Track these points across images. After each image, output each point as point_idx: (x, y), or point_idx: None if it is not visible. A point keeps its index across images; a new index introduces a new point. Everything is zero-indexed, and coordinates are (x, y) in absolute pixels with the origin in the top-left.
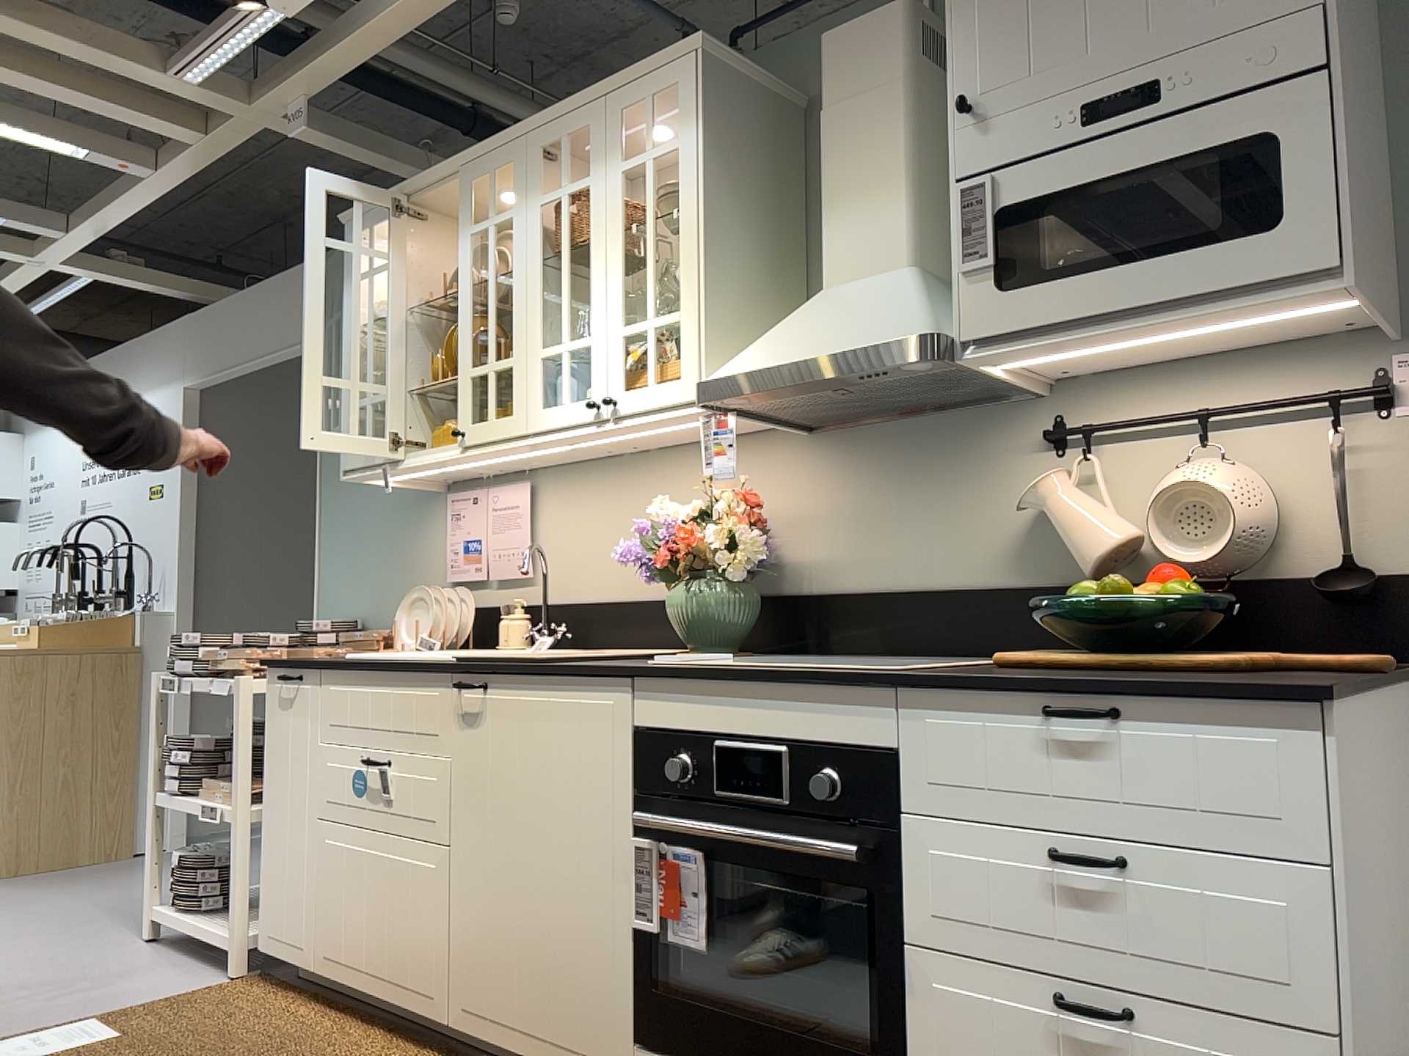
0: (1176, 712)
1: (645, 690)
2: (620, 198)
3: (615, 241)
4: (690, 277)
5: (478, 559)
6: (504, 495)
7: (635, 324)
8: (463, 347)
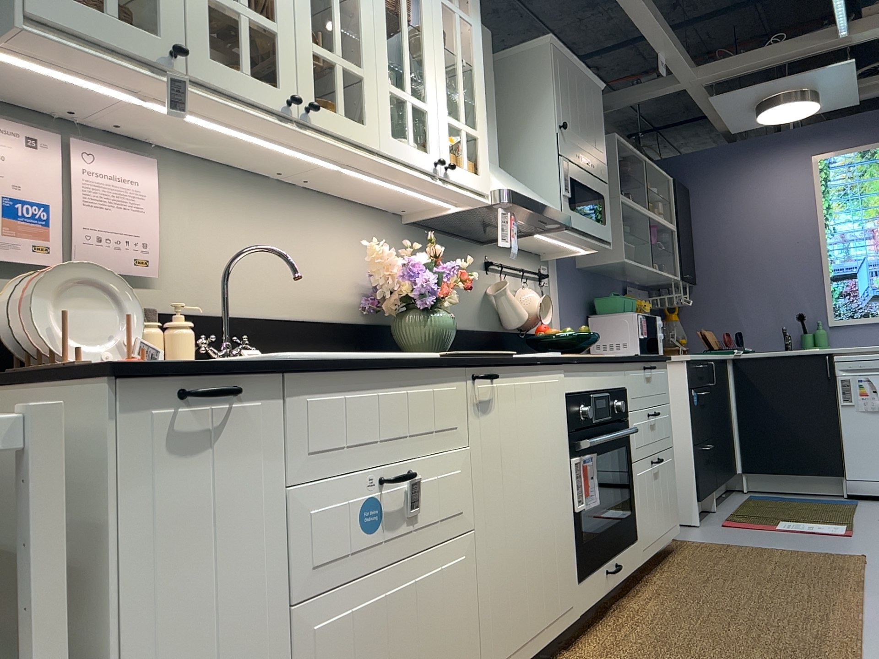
0: (657, 365)
1: (569, 370)
2: (443, 21)
3: (441, 48)
4: (483, 116)
5: (46, 235)
6: (111, 160)
7: (456, 121)
8: (303, 13)
